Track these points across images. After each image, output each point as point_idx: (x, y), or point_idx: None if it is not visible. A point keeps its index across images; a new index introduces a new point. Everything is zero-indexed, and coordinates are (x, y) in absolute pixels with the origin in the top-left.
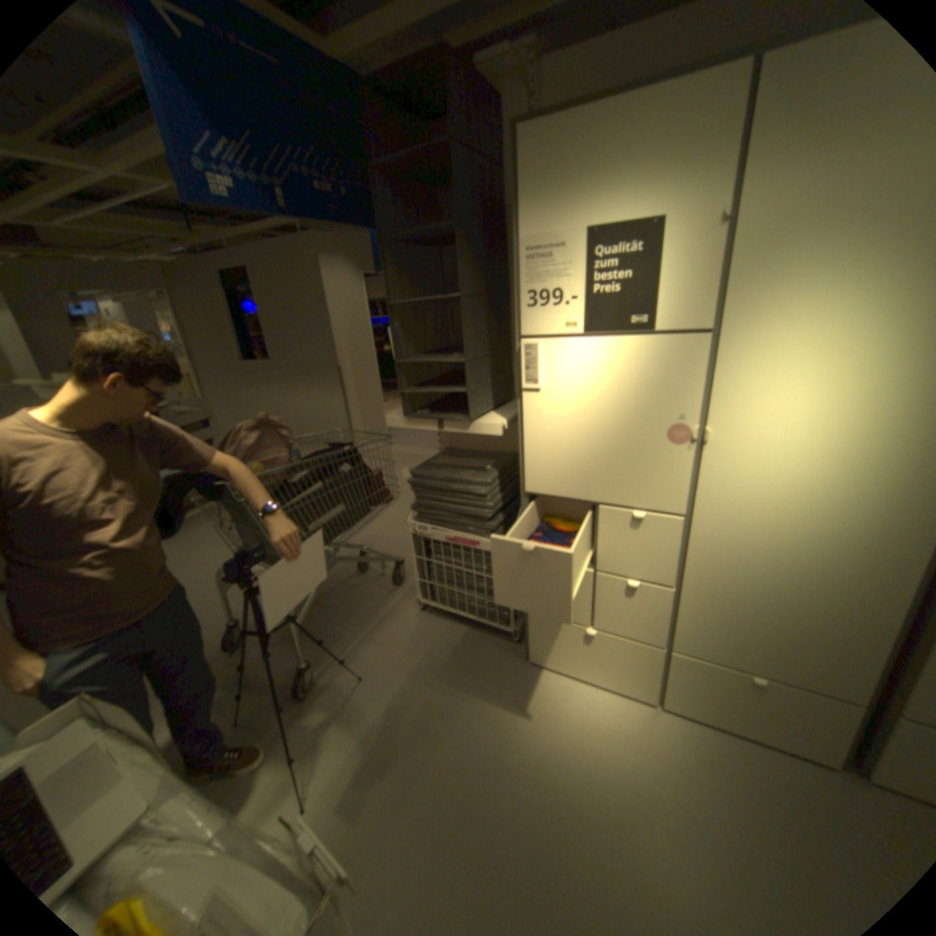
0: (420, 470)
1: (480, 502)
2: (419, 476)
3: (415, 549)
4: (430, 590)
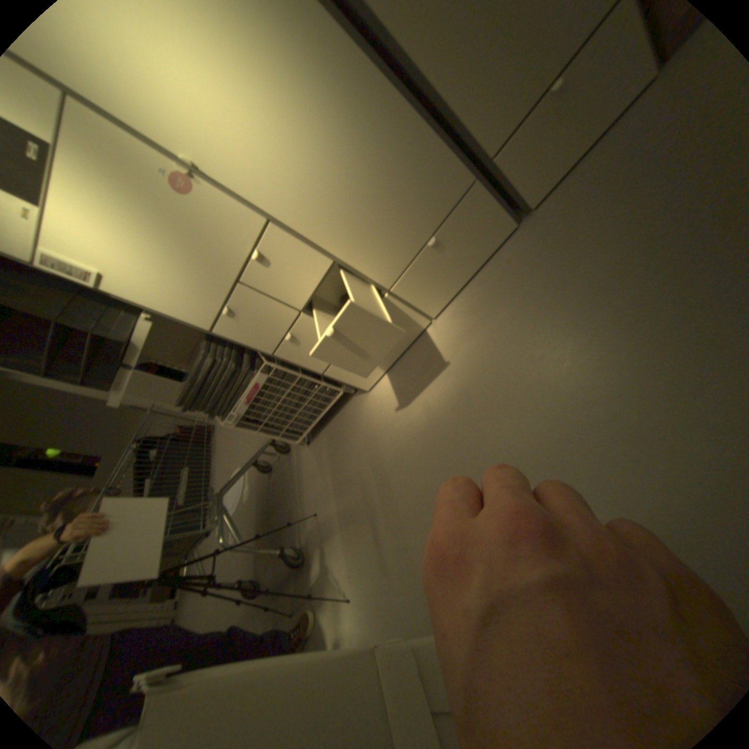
0: (181, 397)
1: (222, 366)
2: (185, 401)
3: (252, 430)
4: (292, 433)
